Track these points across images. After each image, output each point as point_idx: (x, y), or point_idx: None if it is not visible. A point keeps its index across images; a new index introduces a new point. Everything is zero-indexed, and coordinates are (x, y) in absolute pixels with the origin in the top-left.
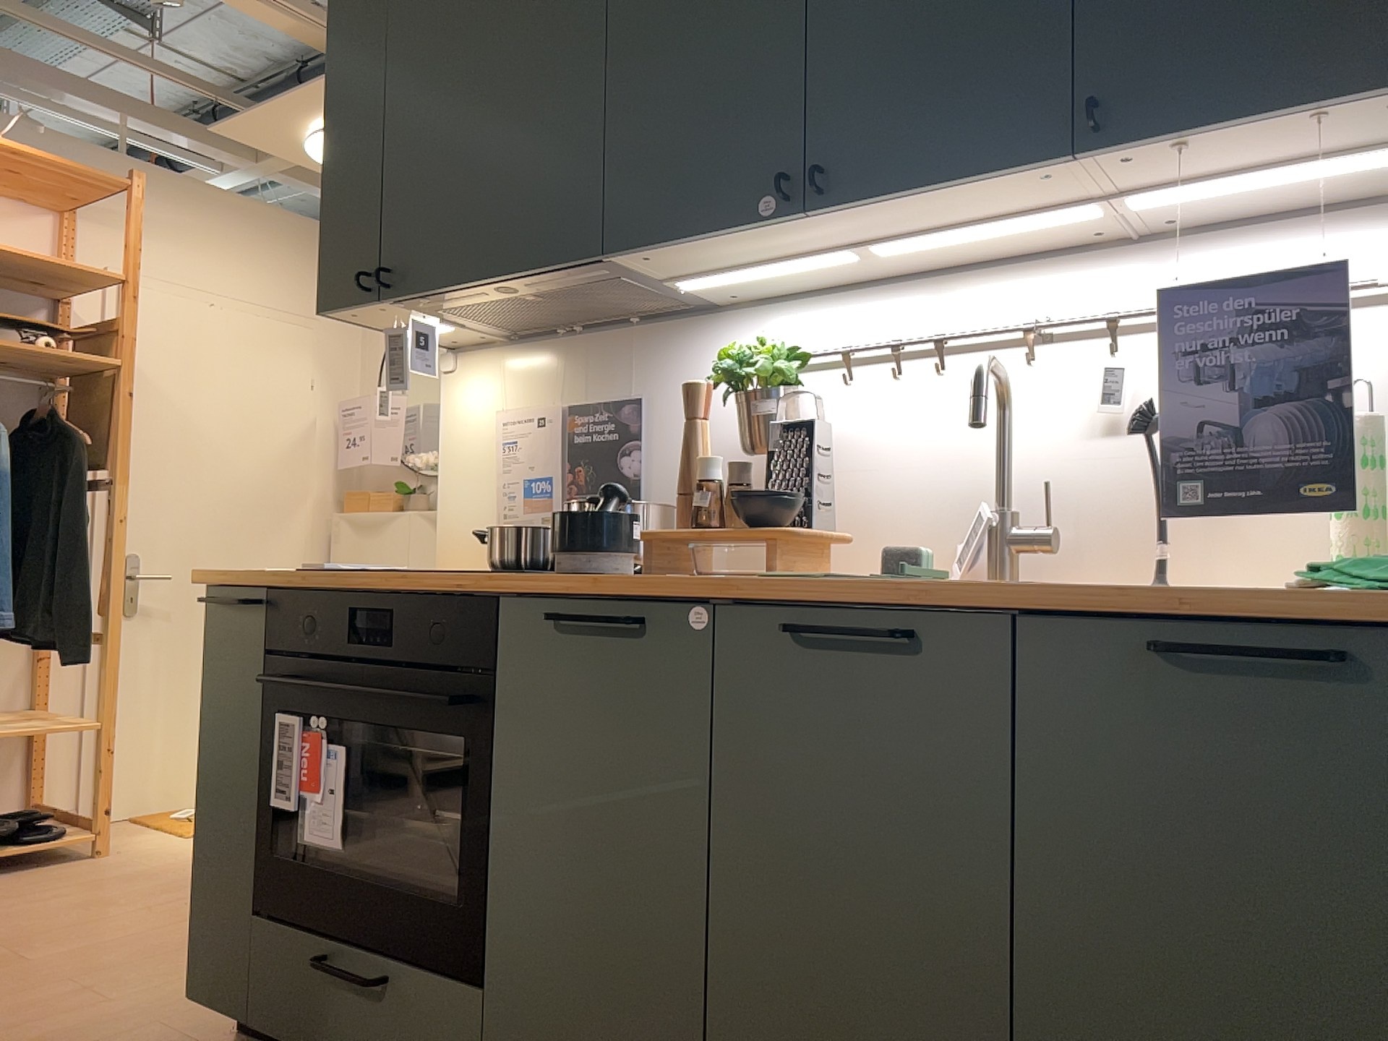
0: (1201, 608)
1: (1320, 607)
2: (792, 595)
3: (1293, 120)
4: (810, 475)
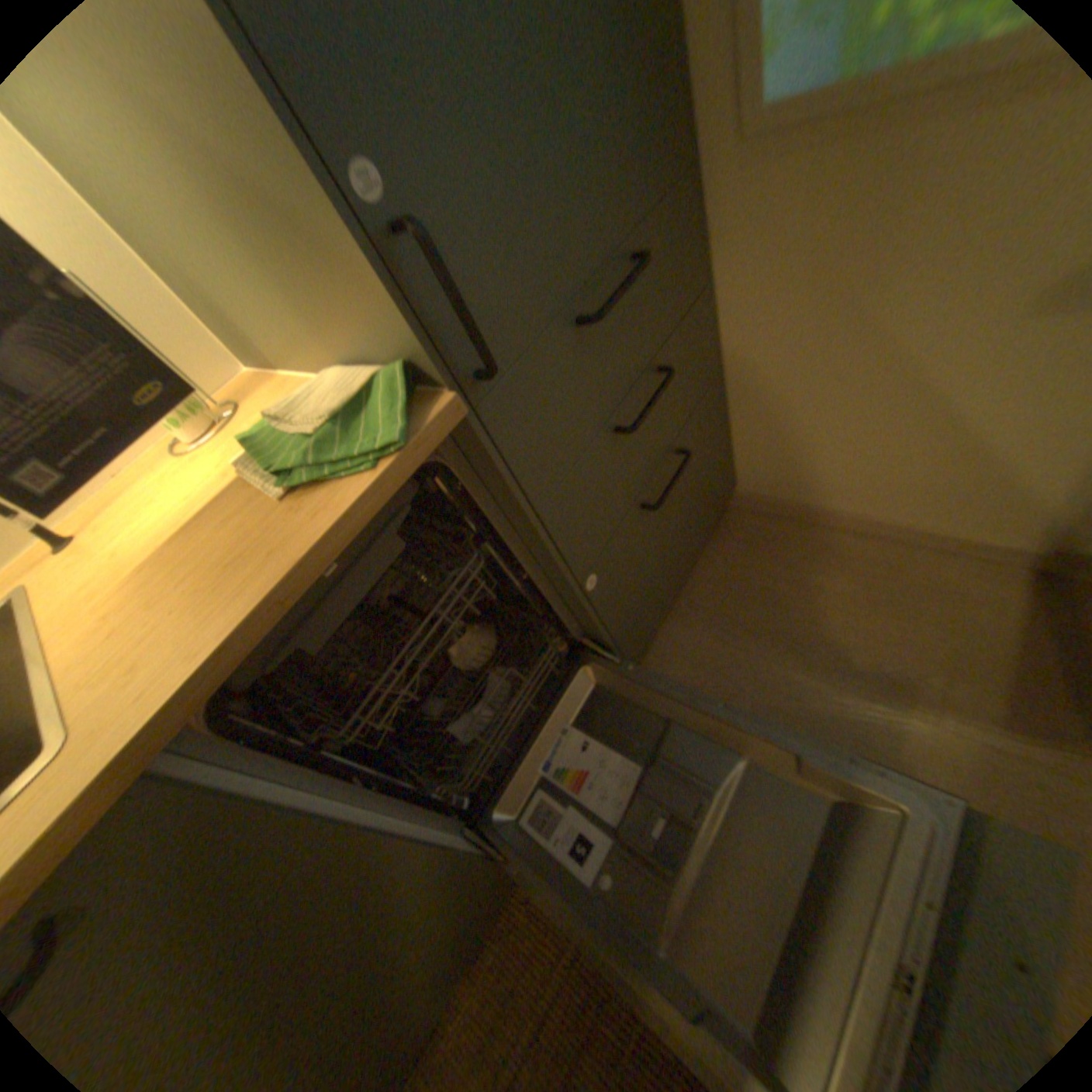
0: (287, 595)
1: (361, 513)
2: None
3: None
4: None
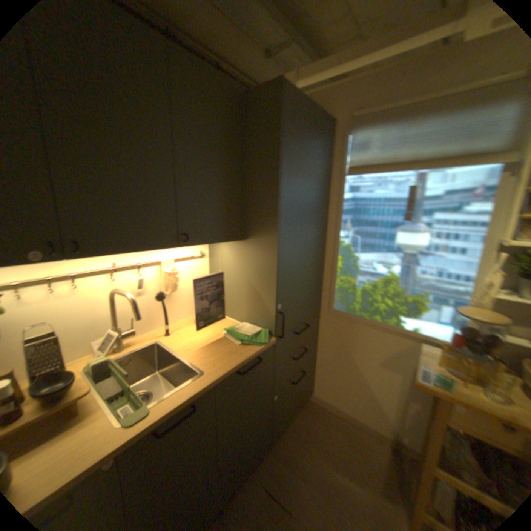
0: (245, 363)
1: (259, 354)
2: (156, 425)
3: (218, 242)
4: (55, 358)
